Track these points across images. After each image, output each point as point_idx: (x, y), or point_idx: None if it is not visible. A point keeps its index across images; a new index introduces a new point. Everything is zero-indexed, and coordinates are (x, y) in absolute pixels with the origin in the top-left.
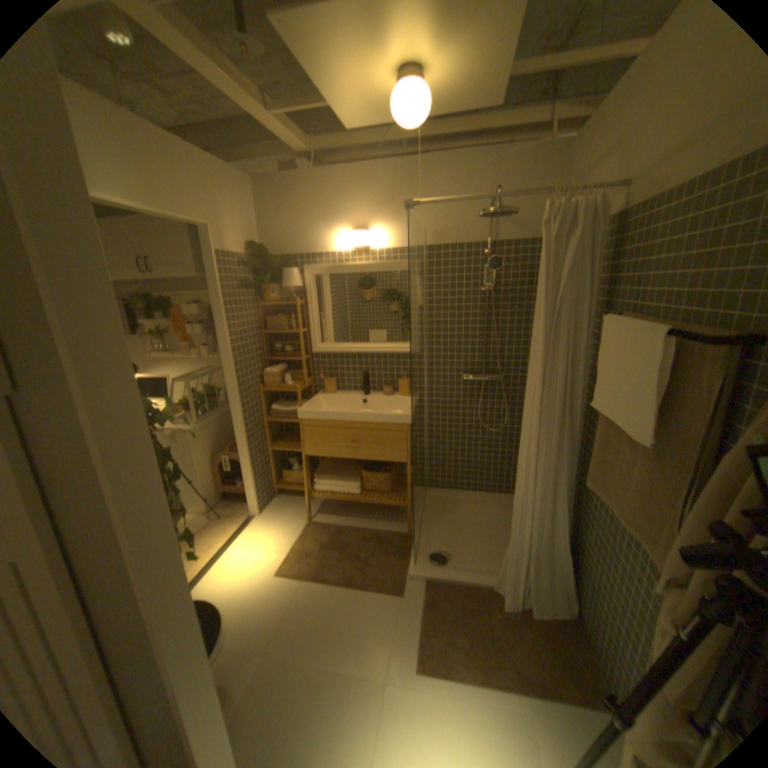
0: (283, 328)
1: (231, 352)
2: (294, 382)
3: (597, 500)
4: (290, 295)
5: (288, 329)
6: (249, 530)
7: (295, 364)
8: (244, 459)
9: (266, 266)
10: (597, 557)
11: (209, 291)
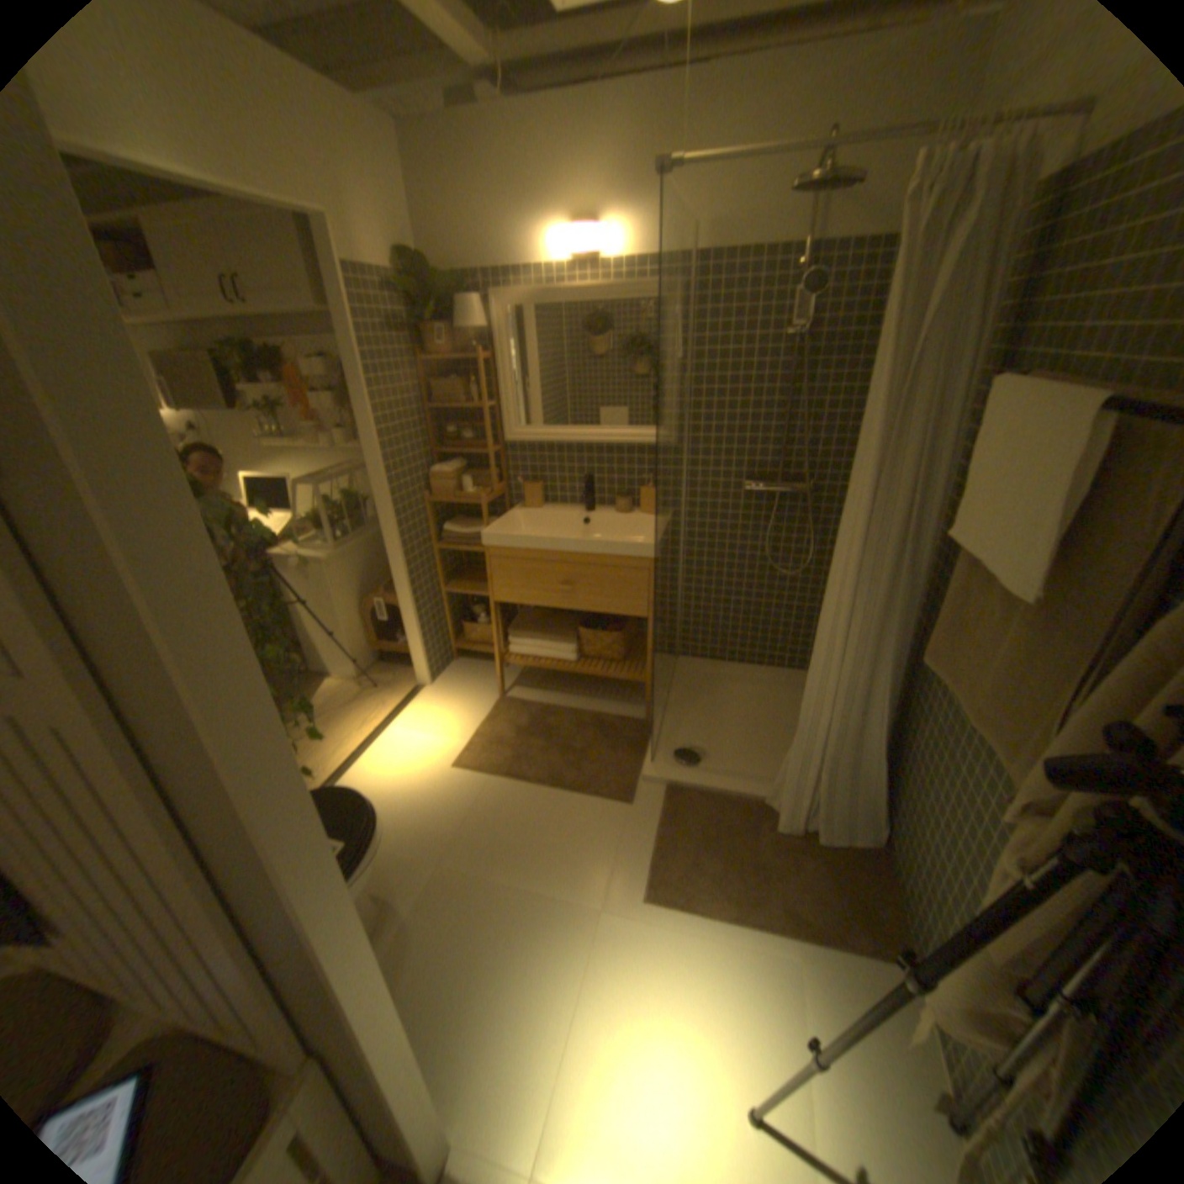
0: (457, 401)
1: (375, 438)
2: (476, 489)
3: (937, 685)
4: (467, 343)
5: (464, 402)
6: (415, 705)
7: (477, 460)
8: (403, 605)
9: (425, 291)
10: (925, 767)
11: (334, 335)
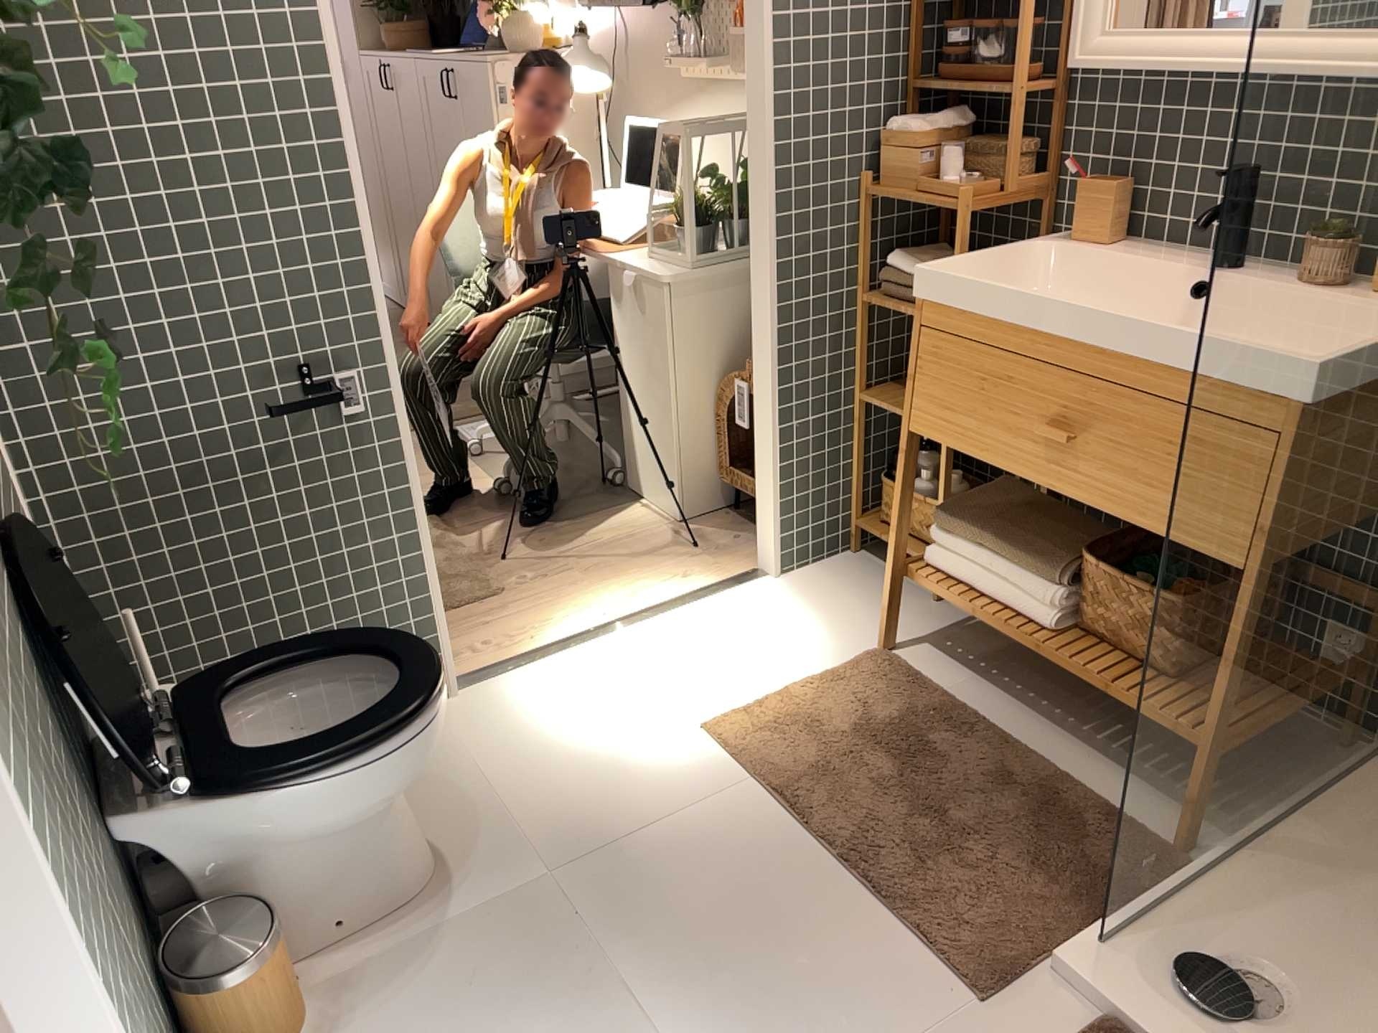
0: None
1: (771, 34)
2: (968, 176)
3: None
4: None
5: None
6: (730, 597)
7: (1008, 116)
8: (762, 394)
9: None
10: None
11: None
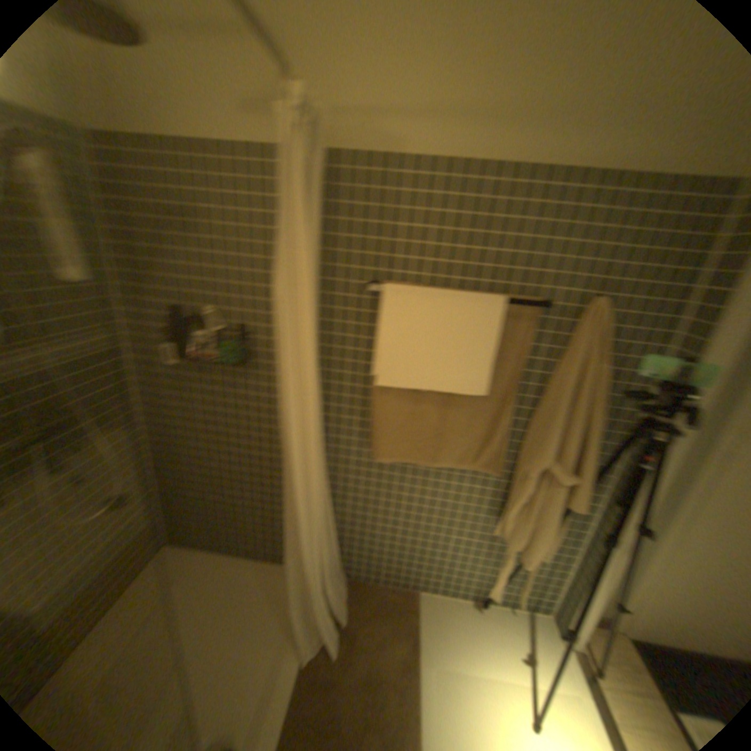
0: None
1: None
2: None
3: (351, 472)
4: None
5: None
6: None
7: None
8: None
9: None
10: (364, 516)
11: None
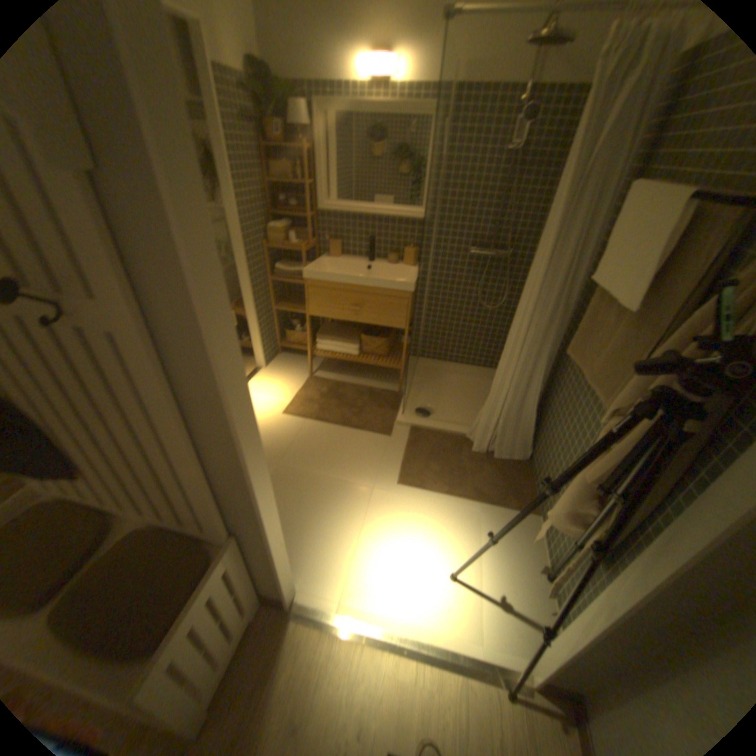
0: (289, 176)
1: (235, 197)
2: (299, 239)
3: (571, 369)
4: (296, 134)
5: (293, 177)
6: (257, 377)
7: (299, 220)
8: (251, 313)
9: (268, 91)
10: (557, 414)
11: (208, 117)
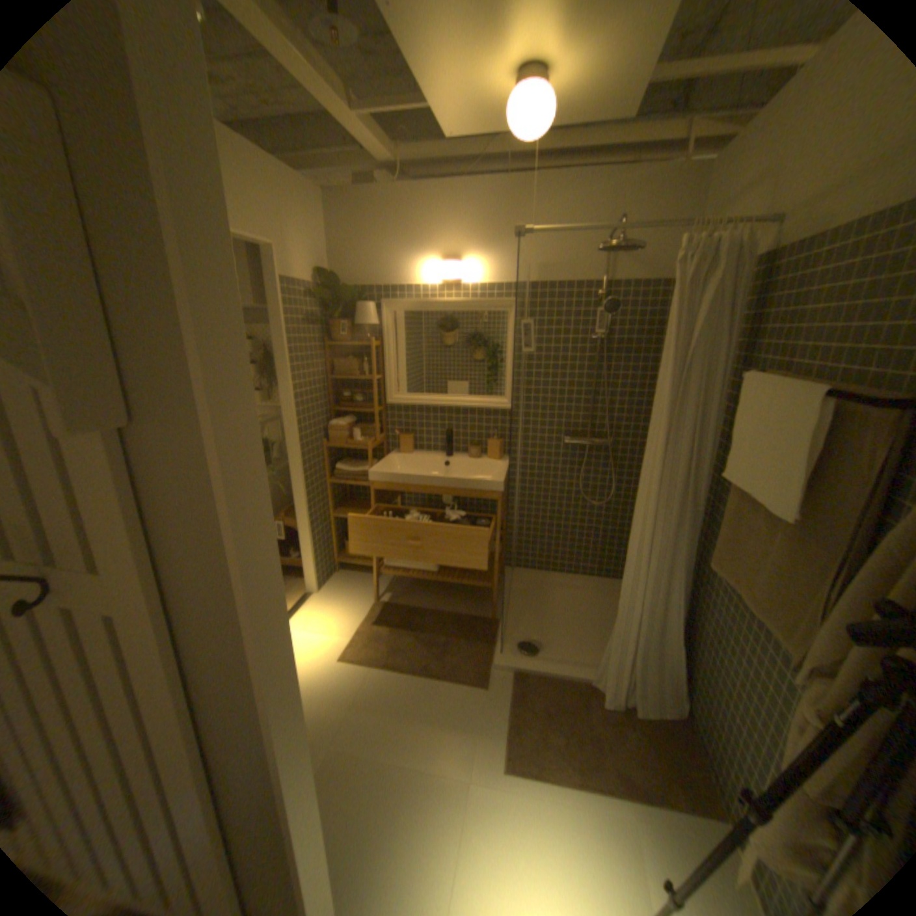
0: (354, 373)
1: (294, 398)
2: (365, 437)
3: (719, 586)
4: (364, 334)
5: (360, 374)
6: (306, 608)
7: (365, 416)
8: (303, 525)
9: (335, 297)
10: (715, 650)
11: (271, 325)
